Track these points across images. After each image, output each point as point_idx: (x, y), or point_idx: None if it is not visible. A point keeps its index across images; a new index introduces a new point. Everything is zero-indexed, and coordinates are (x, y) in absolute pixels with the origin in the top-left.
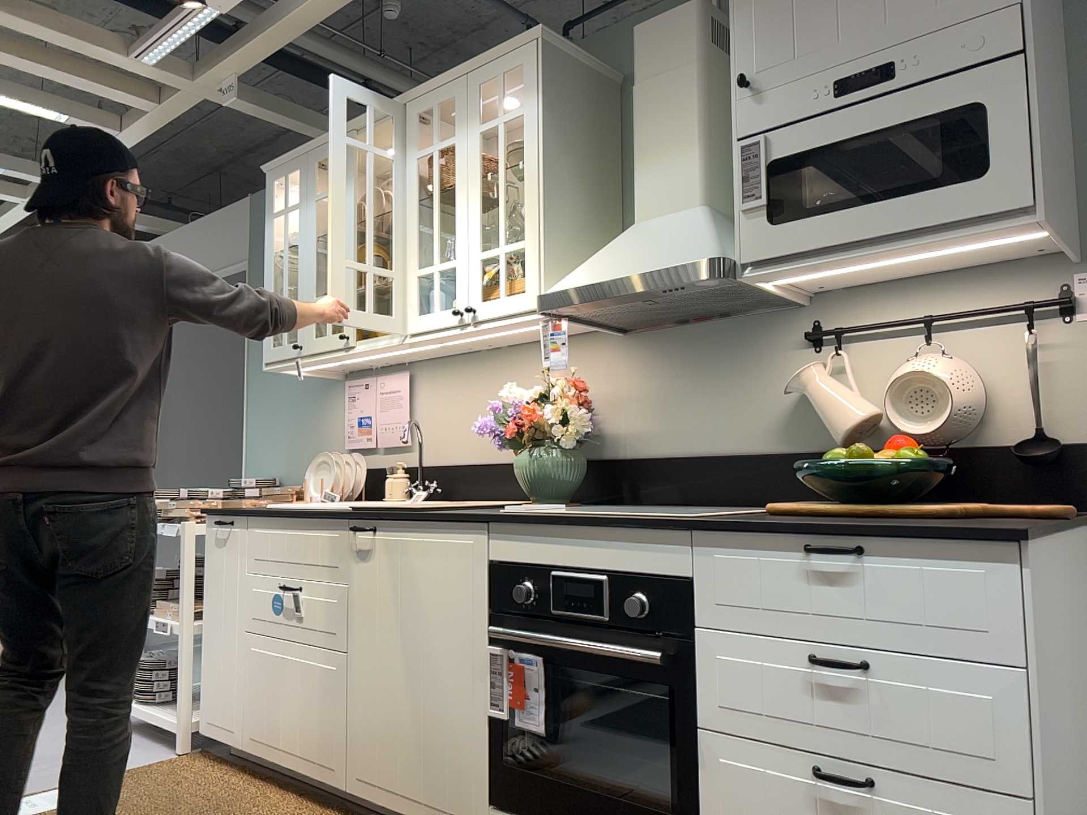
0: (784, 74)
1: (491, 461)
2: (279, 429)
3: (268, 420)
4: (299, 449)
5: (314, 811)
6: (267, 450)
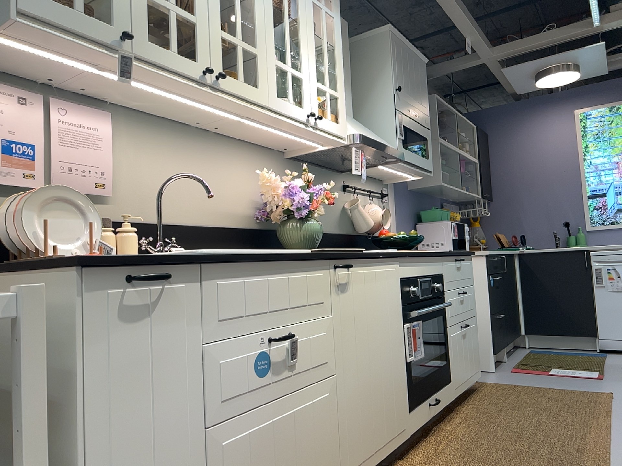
0: (403, 96)
1: (206, 224)
2: None
3: None
4: None
5: None
6: None
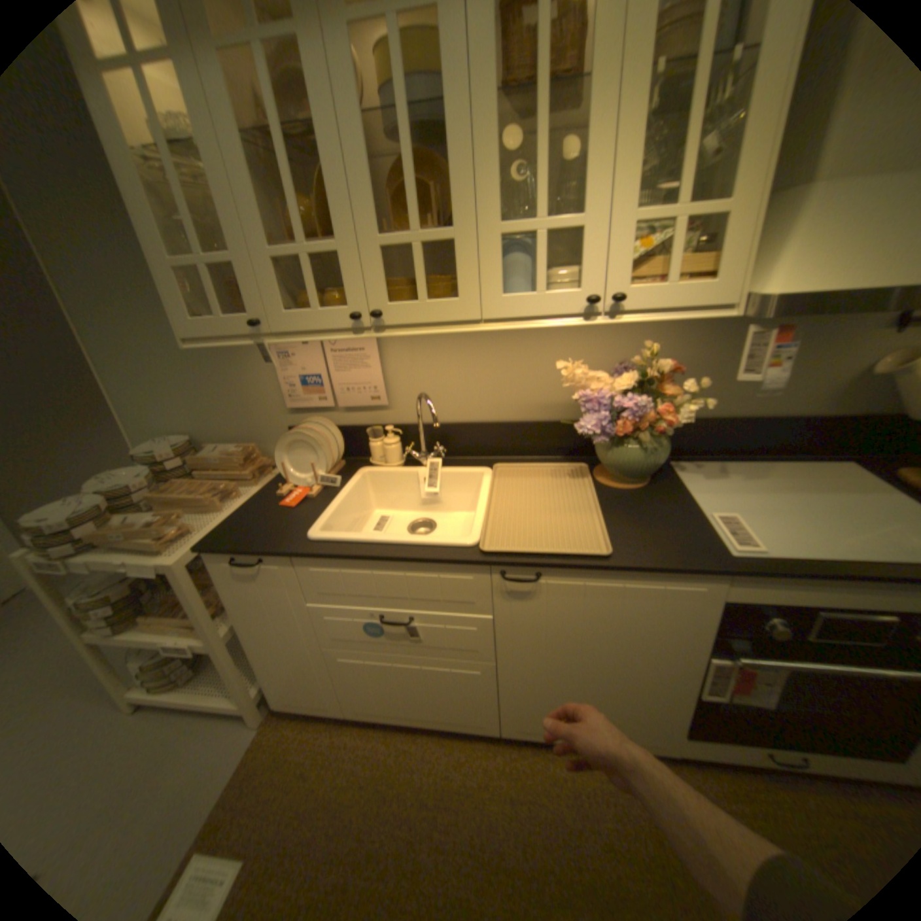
0: None
1: (502, 421)
2: (164, 384)
3: (139, 374)
4: (209, 405)
5: (463, 750)
6: (153, 407)
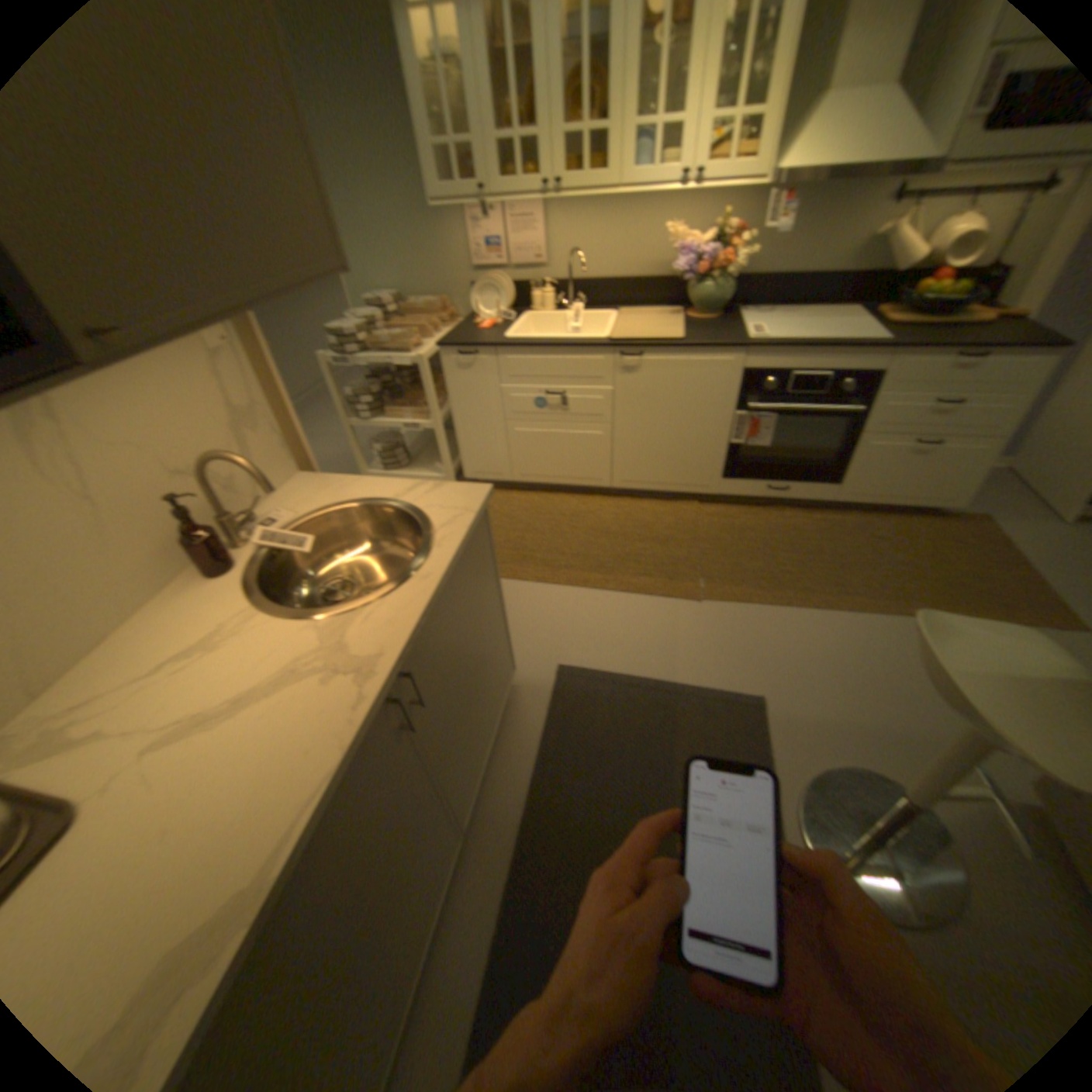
0: None
1: (626, 276)
2: (378, 246)
3: (359, 236)
4: (410, 264)
5: (586, 499)
6: (367, 266)
